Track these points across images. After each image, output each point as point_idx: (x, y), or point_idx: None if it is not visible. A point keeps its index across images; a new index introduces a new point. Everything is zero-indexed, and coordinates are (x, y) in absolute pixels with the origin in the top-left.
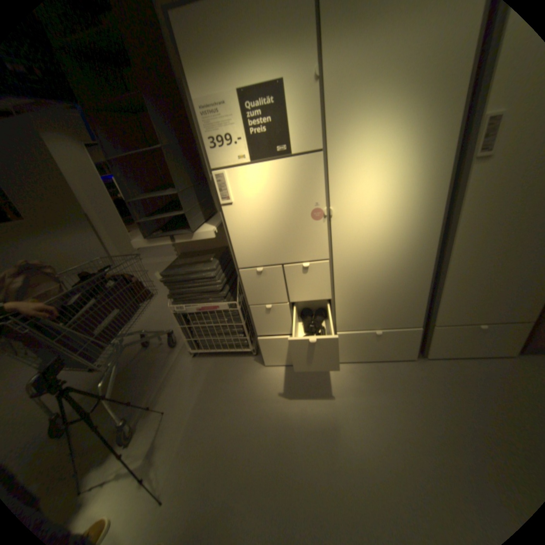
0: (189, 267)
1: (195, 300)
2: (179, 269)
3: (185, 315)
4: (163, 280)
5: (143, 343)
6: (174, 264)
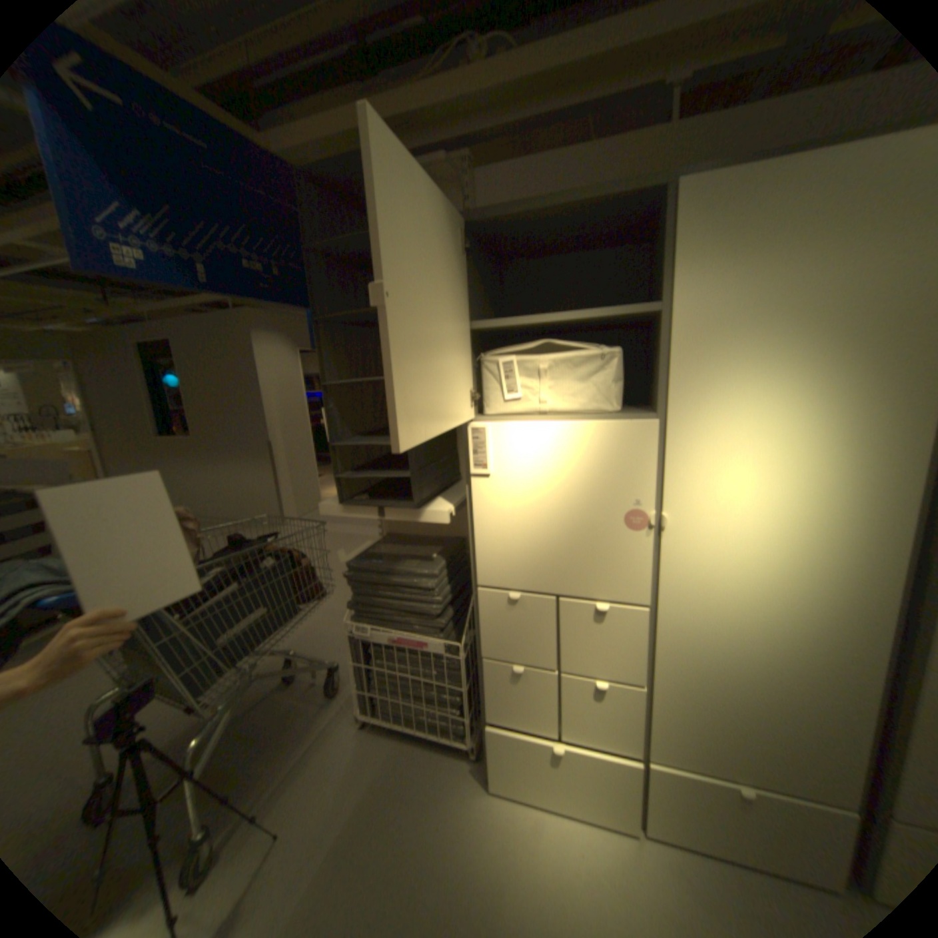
0: (395, 562)
1: (391, 623)
2: (379, 564)
3: (366, 646)
4: (349, 576)
5: (285, 677)
6: (373, 551)
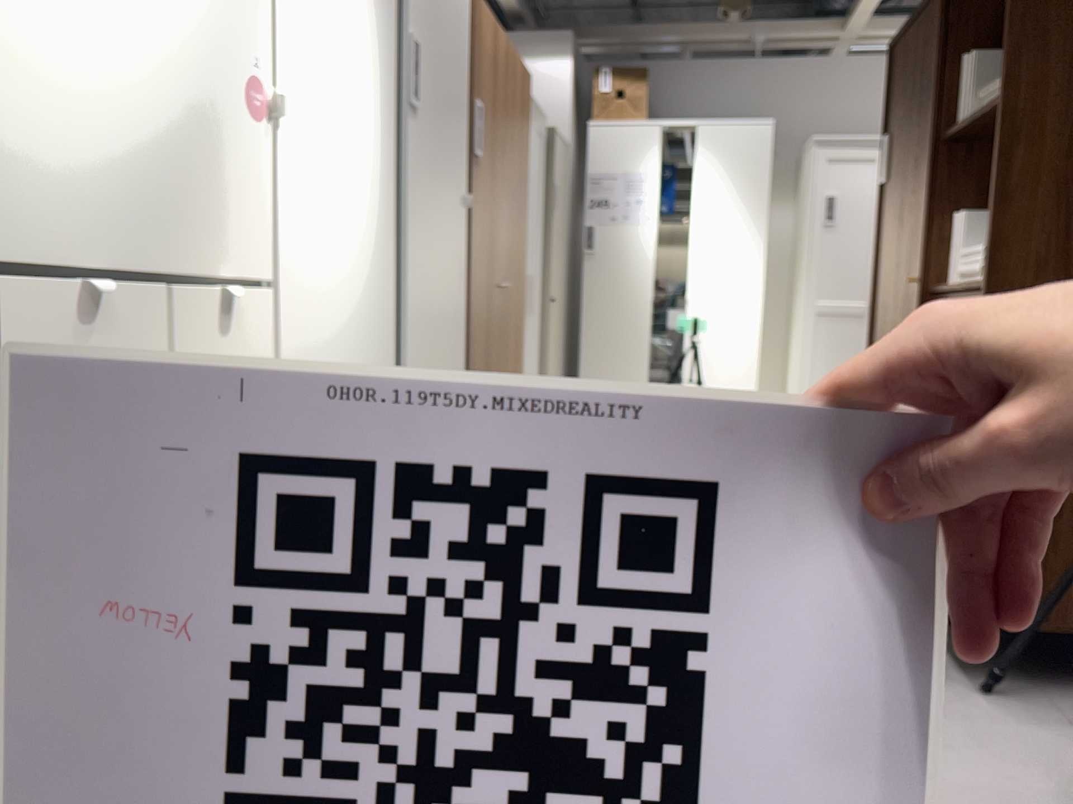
0: None
1: None
2: None
3: None
4: None
5: None
6: None
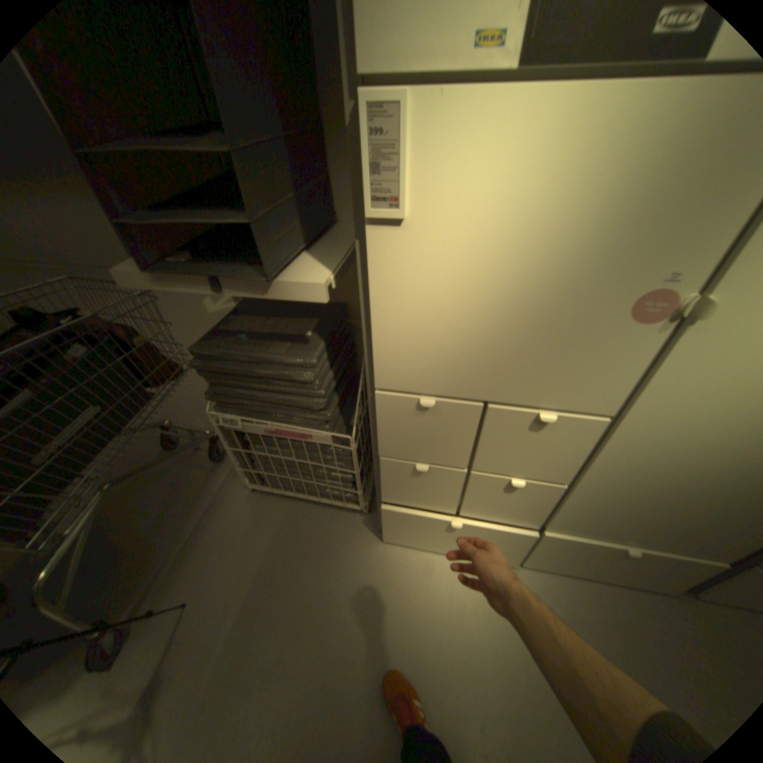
0: (256, 343)
1: (265, 412)
2: (235, 347)
3: (241, 429)
4: (197, 363)
5: (168, 440)
6: (226, 325)
